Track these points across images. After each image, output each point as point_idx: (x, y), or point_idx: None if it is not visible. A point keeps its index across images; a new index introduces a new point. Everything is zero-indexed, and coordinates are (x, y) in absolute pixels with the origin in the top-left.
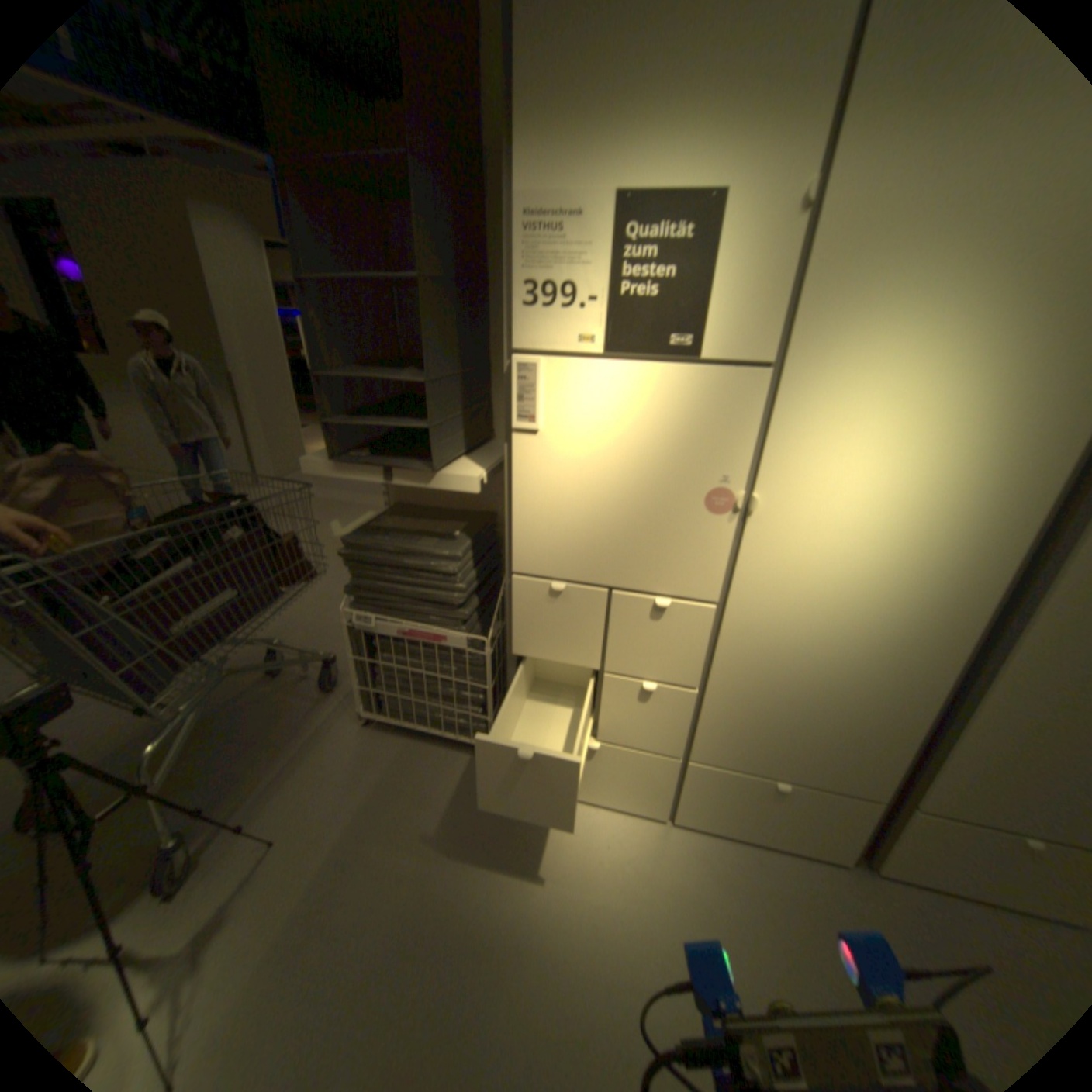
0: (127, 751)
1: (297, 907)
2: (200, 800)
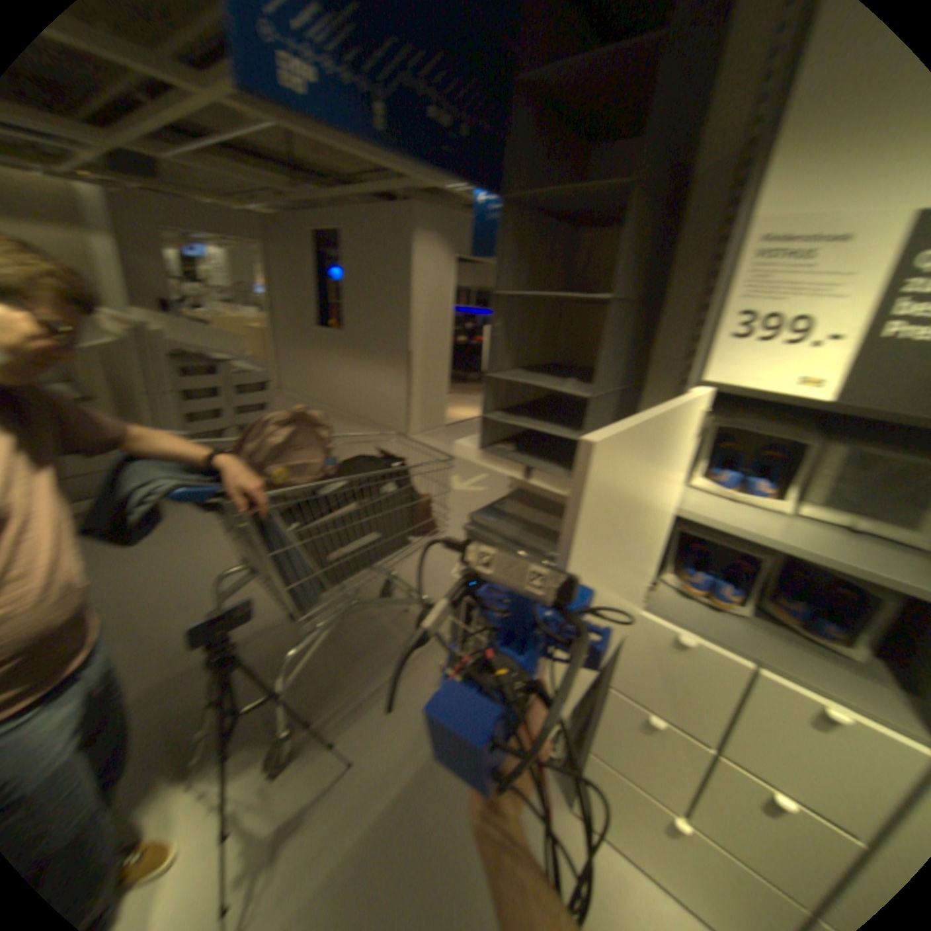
0: (273, 632)
1: (352, 849)
2: (307, 698)
